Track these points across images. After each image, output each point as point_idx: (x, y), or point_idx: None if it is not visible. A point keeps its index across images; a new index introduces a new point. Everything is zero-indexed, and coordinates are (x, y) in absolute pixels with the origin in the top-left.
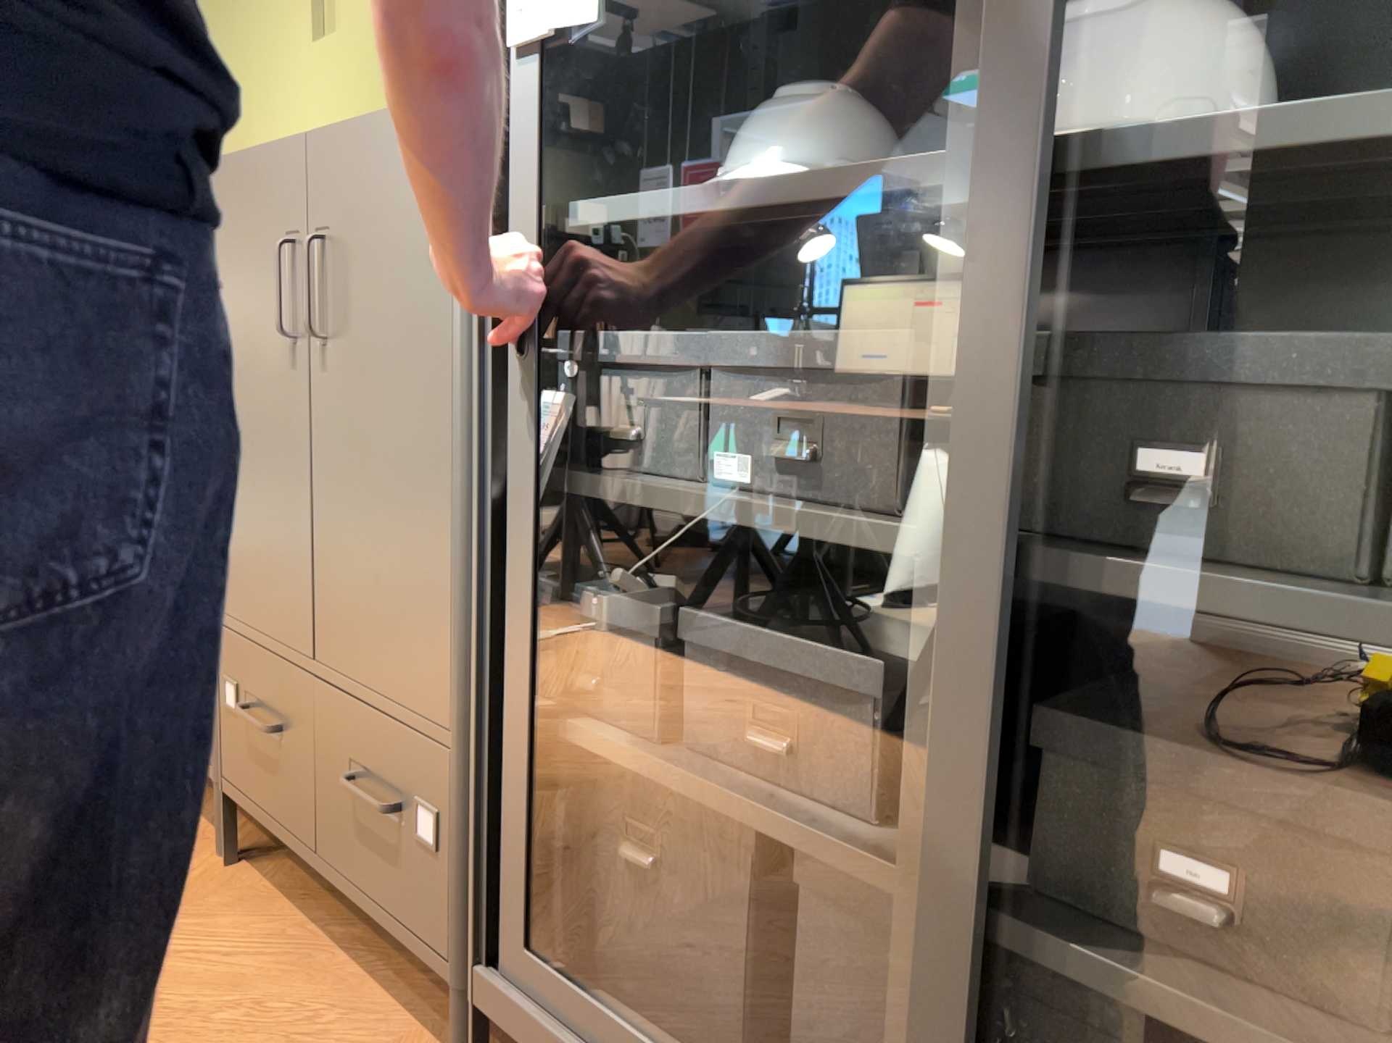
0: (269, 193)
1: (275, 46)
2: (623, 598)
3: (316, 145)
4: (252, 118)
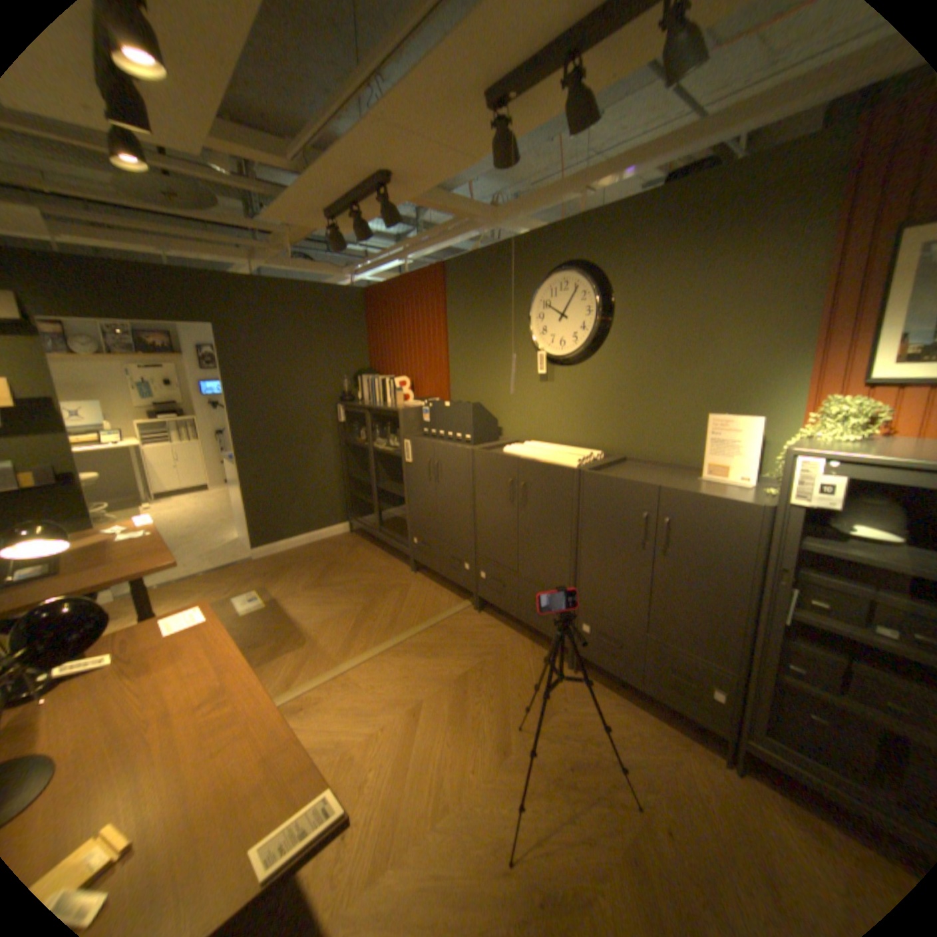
0: (632, 494)
1: (516, 377)
2: (820, 651)
3: (668, 491)
4: (501, 398)
